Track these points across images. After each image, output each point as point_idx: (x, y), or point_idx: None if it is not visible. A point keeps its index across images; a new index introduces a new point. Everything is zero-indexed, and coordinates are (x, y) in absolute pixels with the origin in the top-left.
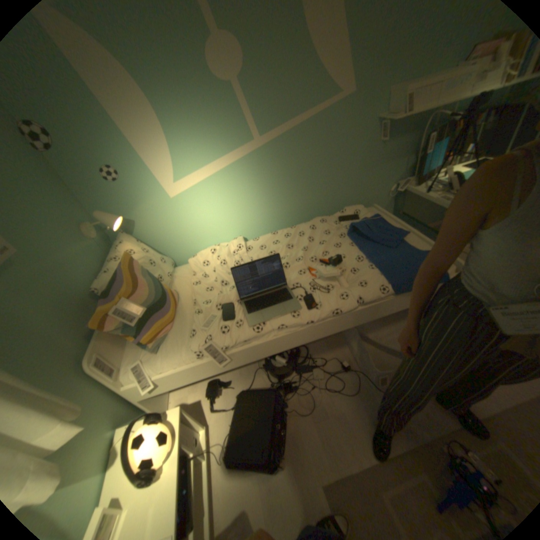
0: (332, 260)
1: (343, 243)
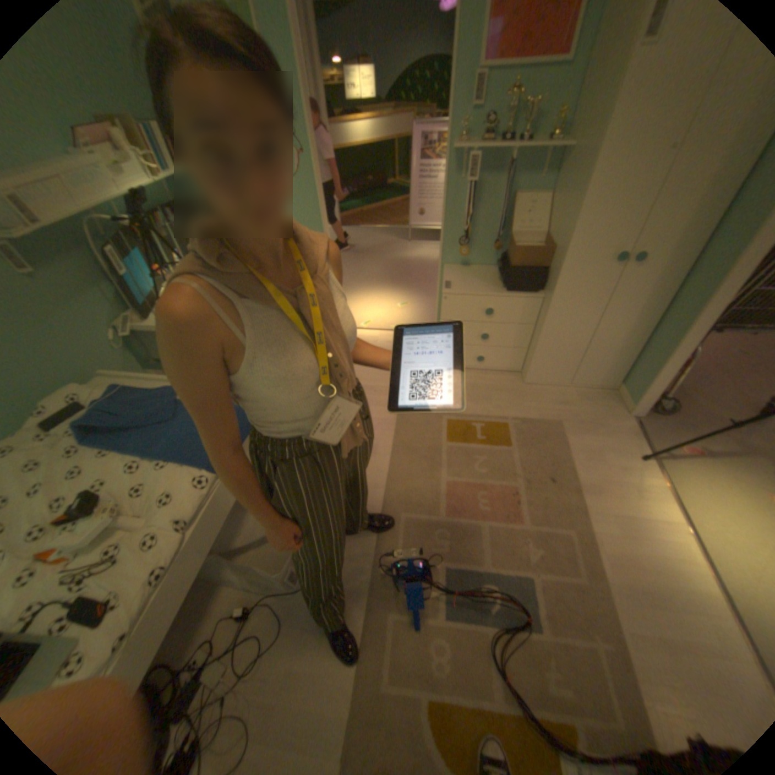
0: (78, 506)
1: (80, 463)
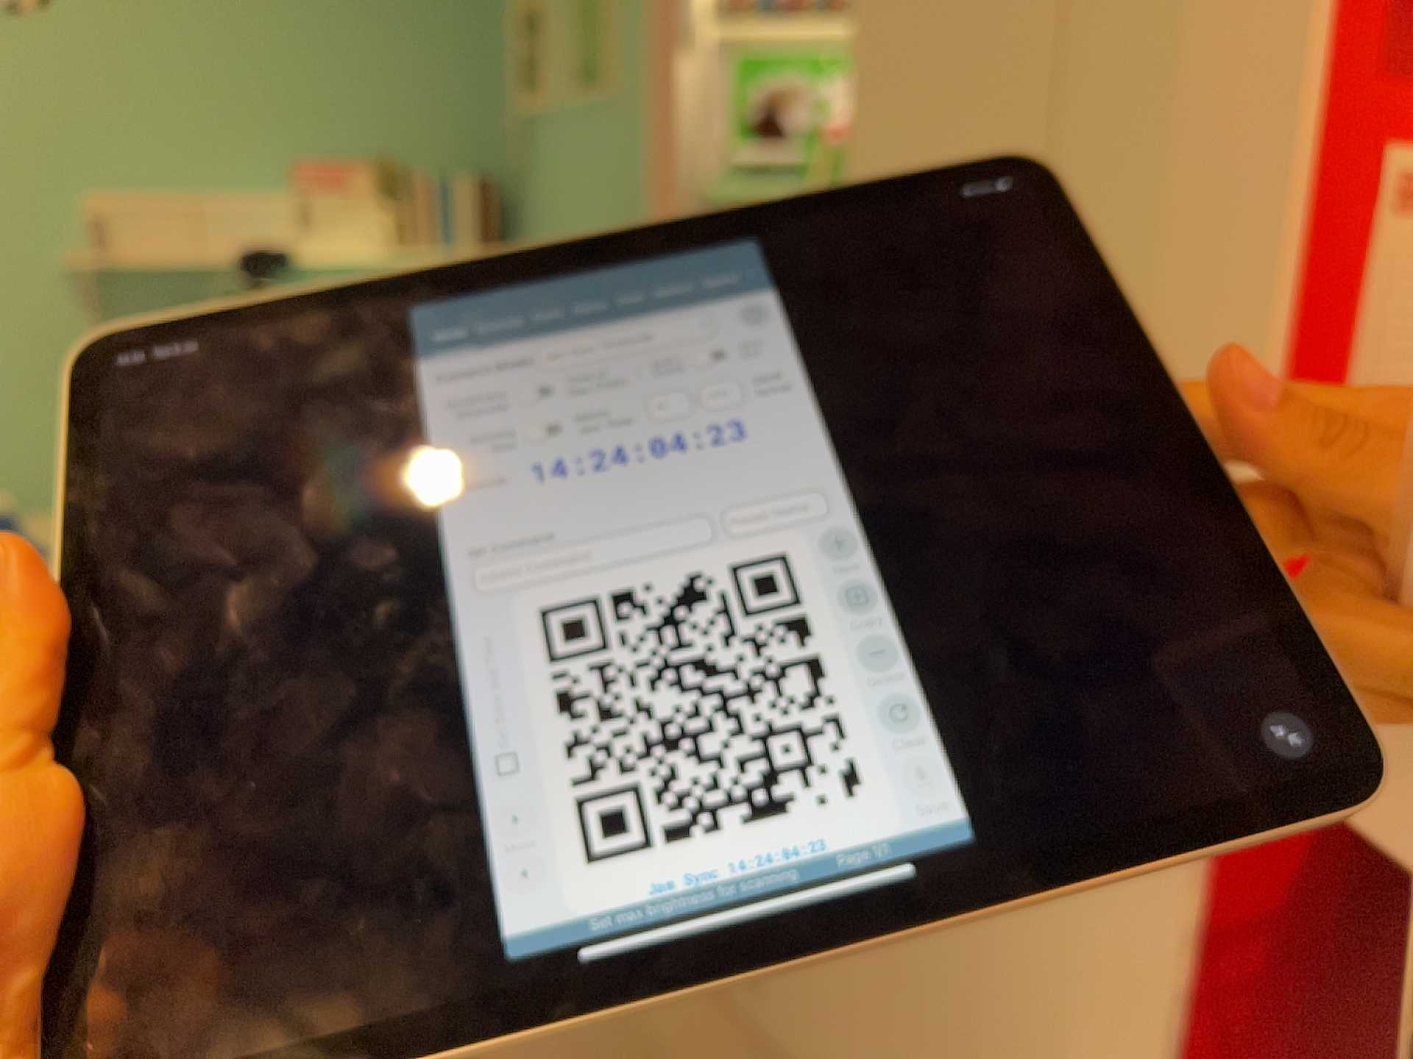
0: None
1: None
